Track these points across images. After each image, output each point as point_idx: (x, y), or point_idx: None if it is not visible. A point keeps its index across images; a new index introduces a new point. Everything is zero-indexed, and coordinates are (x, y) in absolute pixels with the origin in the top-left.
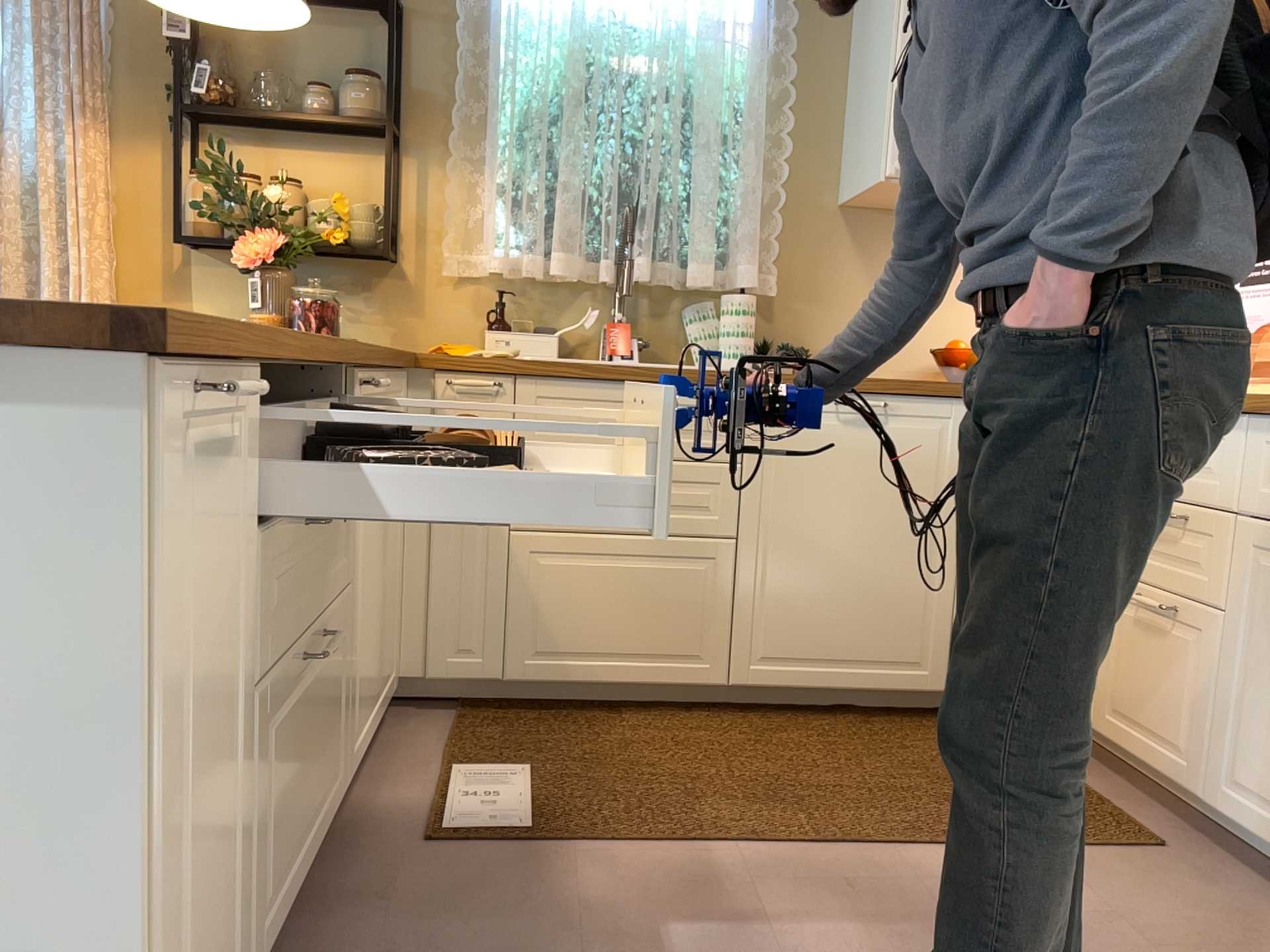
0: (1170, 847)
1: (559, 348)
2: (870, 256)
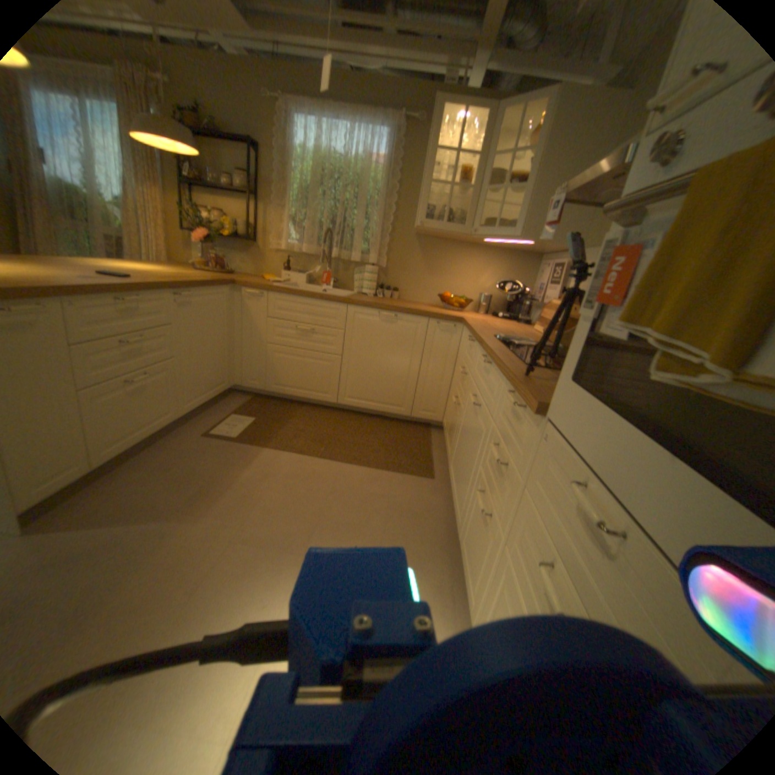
0: (435, 479)
1: (307, 280)
2: (425, 256)
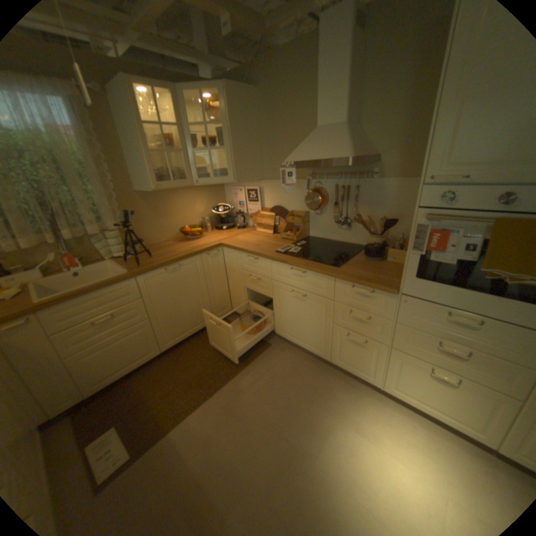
0: (271, 343)
1: (40, 274)
2: (149, 206)
